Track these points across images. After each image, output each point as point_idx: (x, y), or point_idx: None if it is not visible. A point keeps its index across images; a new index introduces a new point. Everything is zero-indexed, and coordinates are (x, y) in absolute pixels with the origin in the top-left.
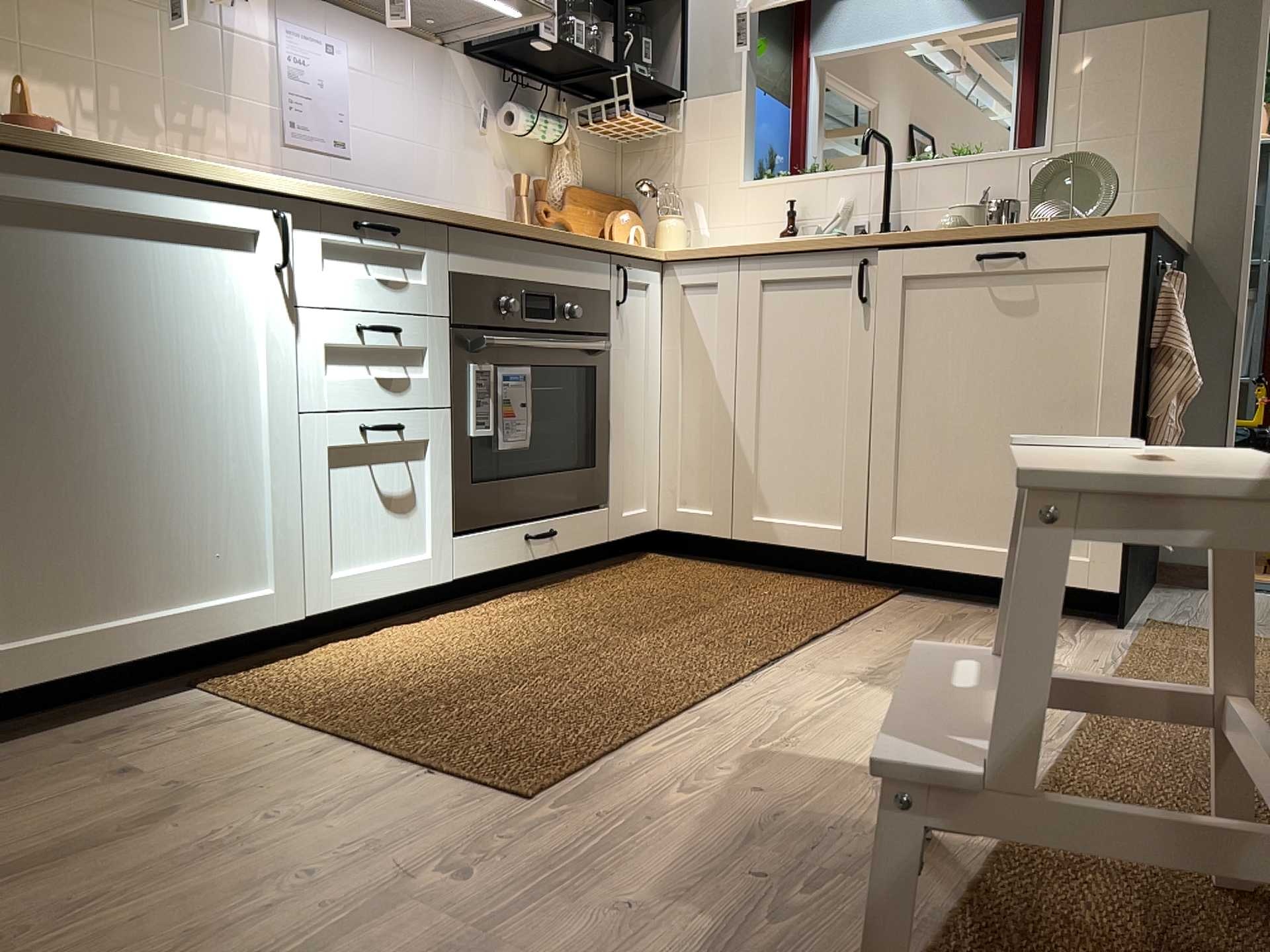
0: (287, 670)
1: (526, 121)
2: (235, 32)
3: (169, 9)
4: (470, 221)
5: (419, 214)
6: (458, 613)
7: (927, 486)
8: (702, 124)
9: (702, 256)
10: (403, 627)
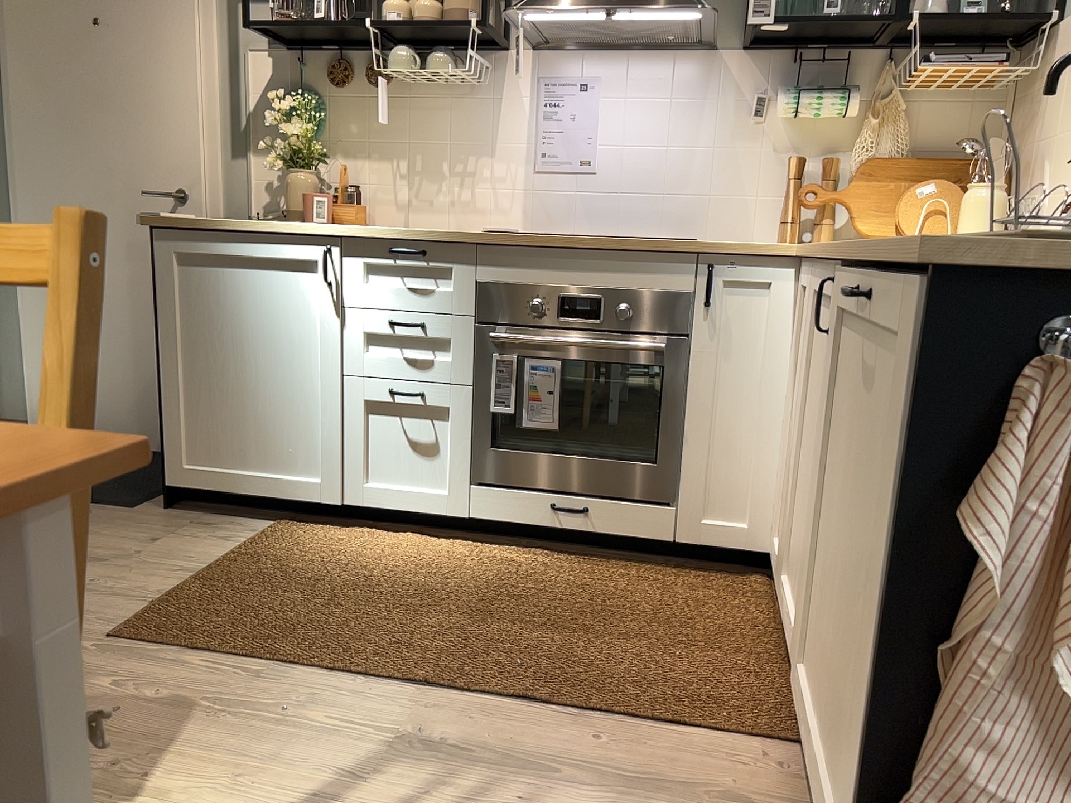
0: (307, 532)
1: (780, 103)
2: (498, 93)
3: (451, 92)
4: (493, 239)
5: (440, 237)
6: (479, 547)
7: (825, 625)
8: (1065, 52)
9: (805, 257)
10: (430, 539)
